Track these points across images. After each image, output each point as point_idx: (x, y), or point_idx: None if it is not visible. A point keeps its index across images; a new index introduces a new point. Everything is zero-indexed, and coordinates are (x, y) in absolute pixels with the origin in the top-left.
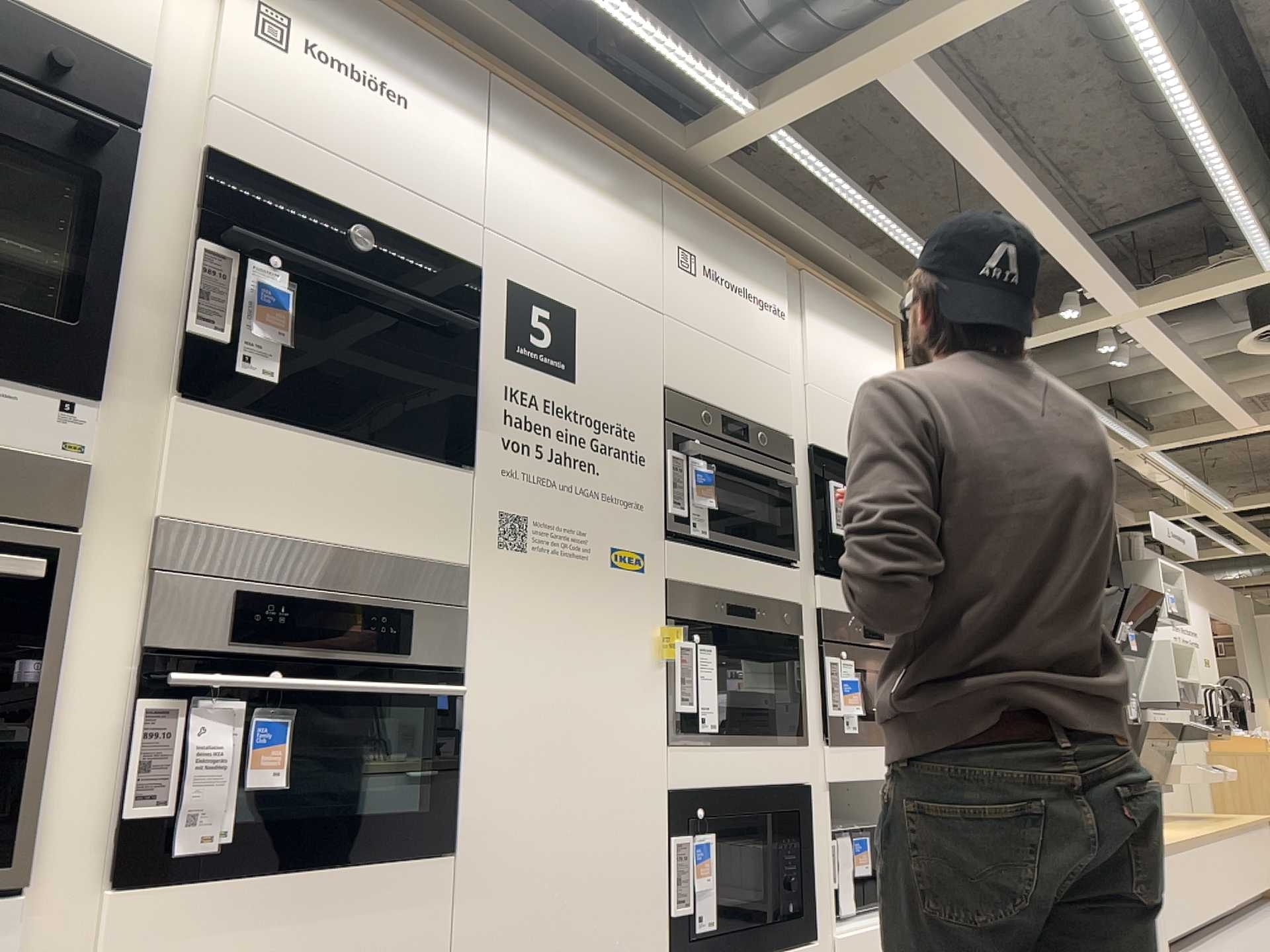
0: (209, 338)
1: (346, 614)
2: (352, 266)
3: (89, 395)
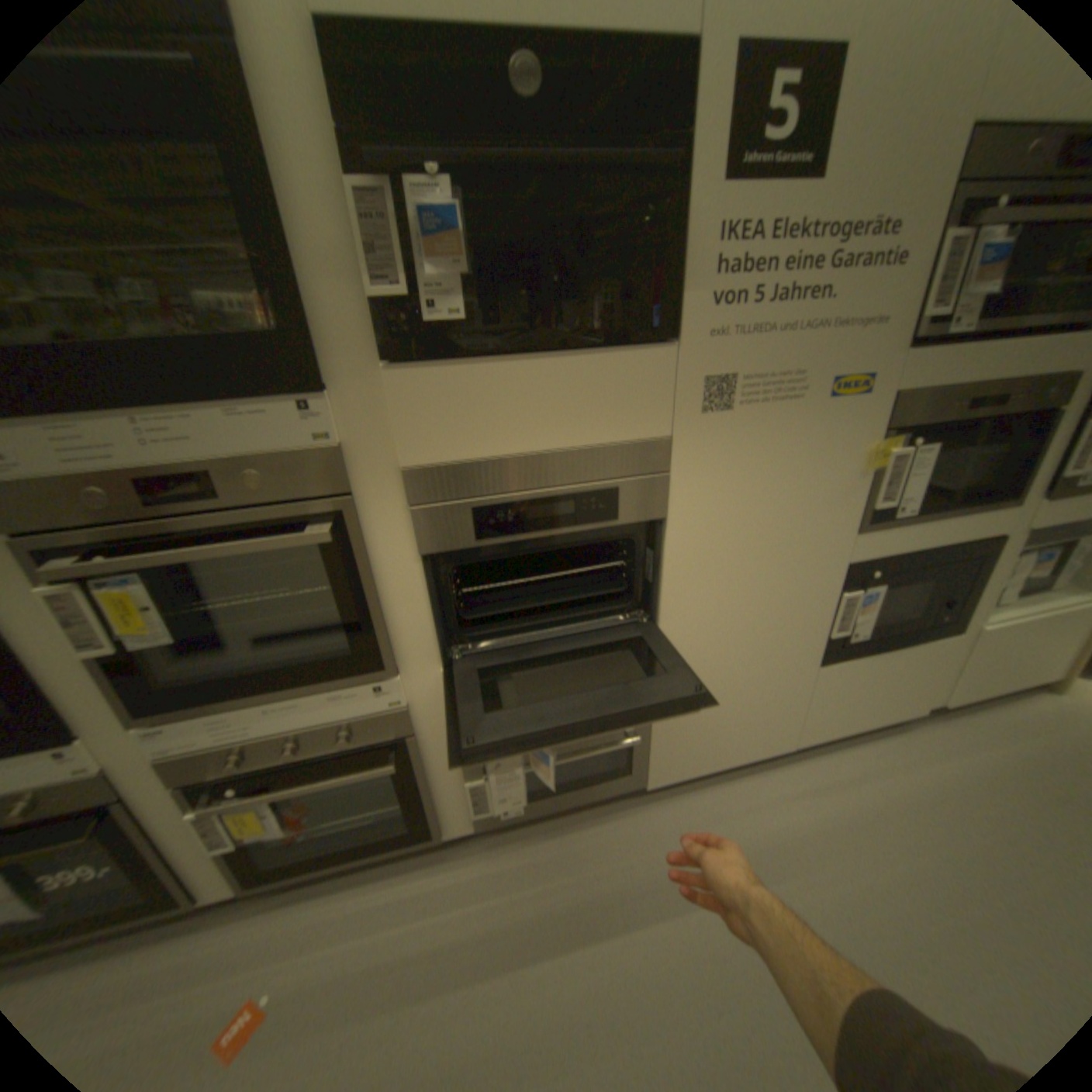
0: (391, 295)
1: (561, 502)
2: (521, 126)
3: (316, 389)
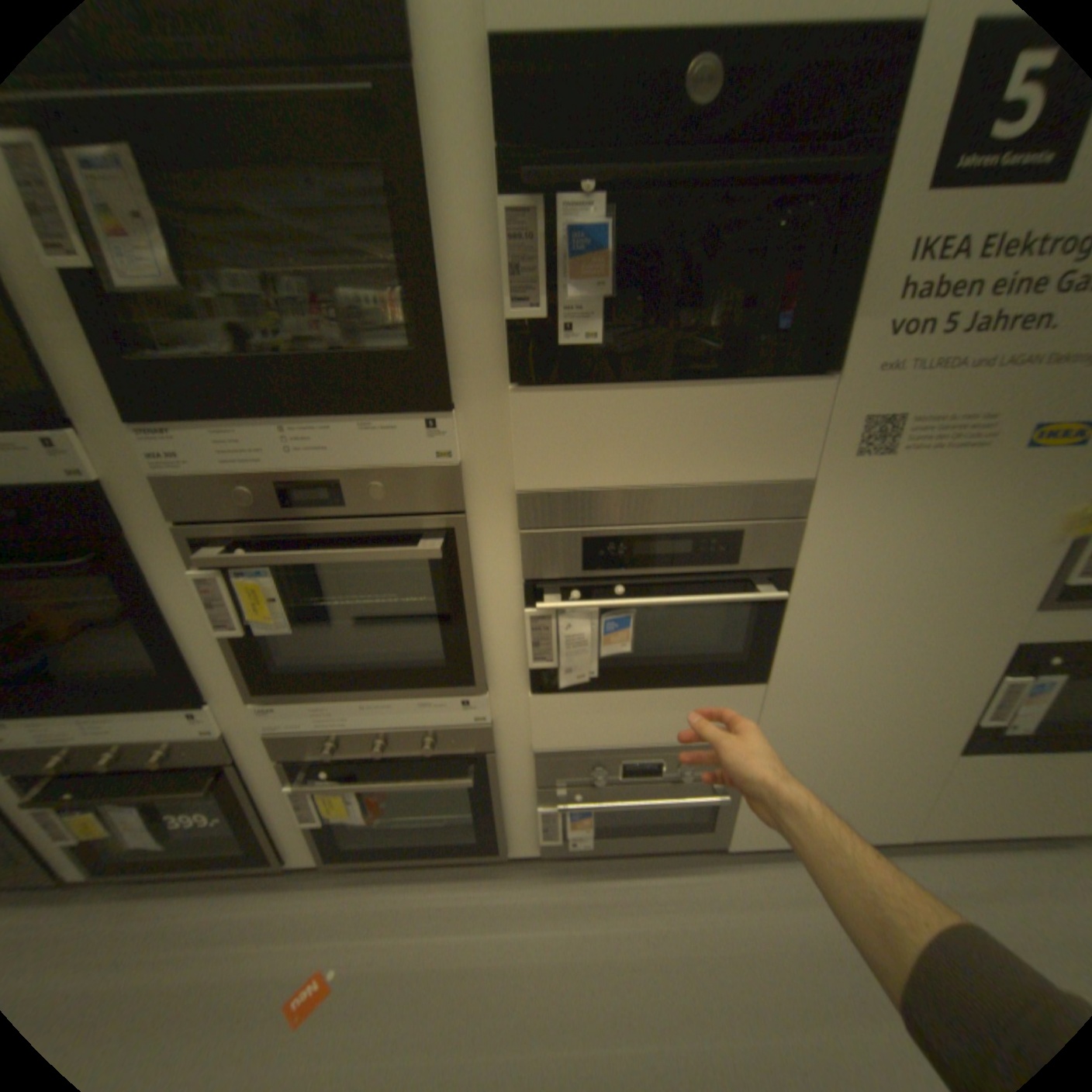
0: (529, 317)
1: (678, 540)
2: (691, 136)
3: (444, 408)
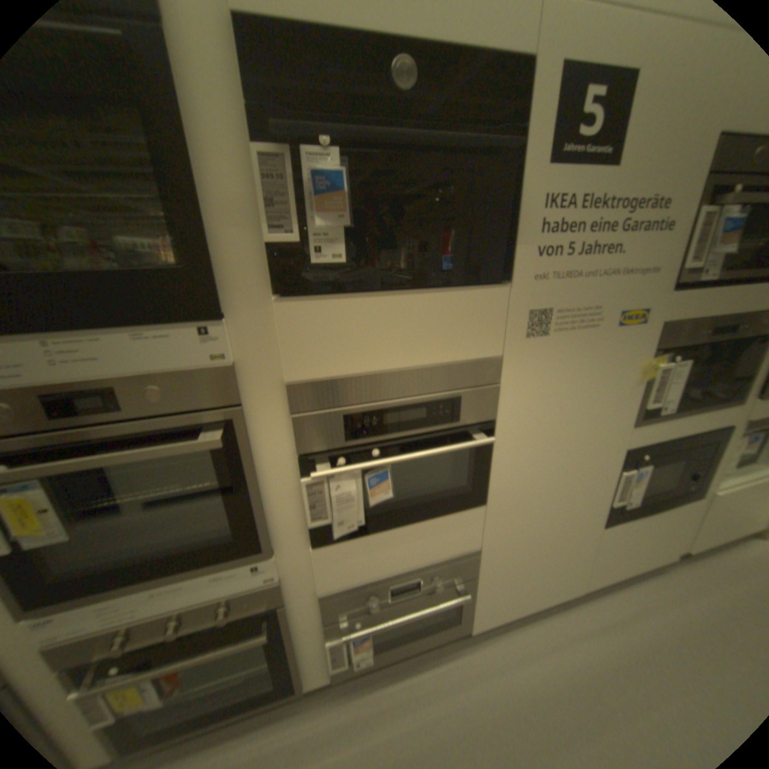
0: (284, 241)
1: (416, 409)
2: (398, 112)
3: (214, 318)
